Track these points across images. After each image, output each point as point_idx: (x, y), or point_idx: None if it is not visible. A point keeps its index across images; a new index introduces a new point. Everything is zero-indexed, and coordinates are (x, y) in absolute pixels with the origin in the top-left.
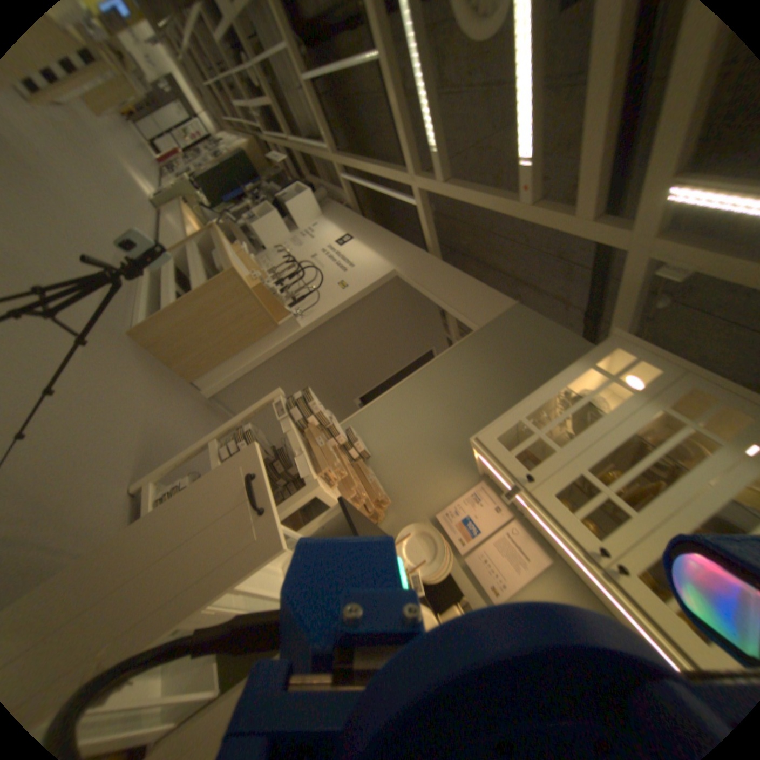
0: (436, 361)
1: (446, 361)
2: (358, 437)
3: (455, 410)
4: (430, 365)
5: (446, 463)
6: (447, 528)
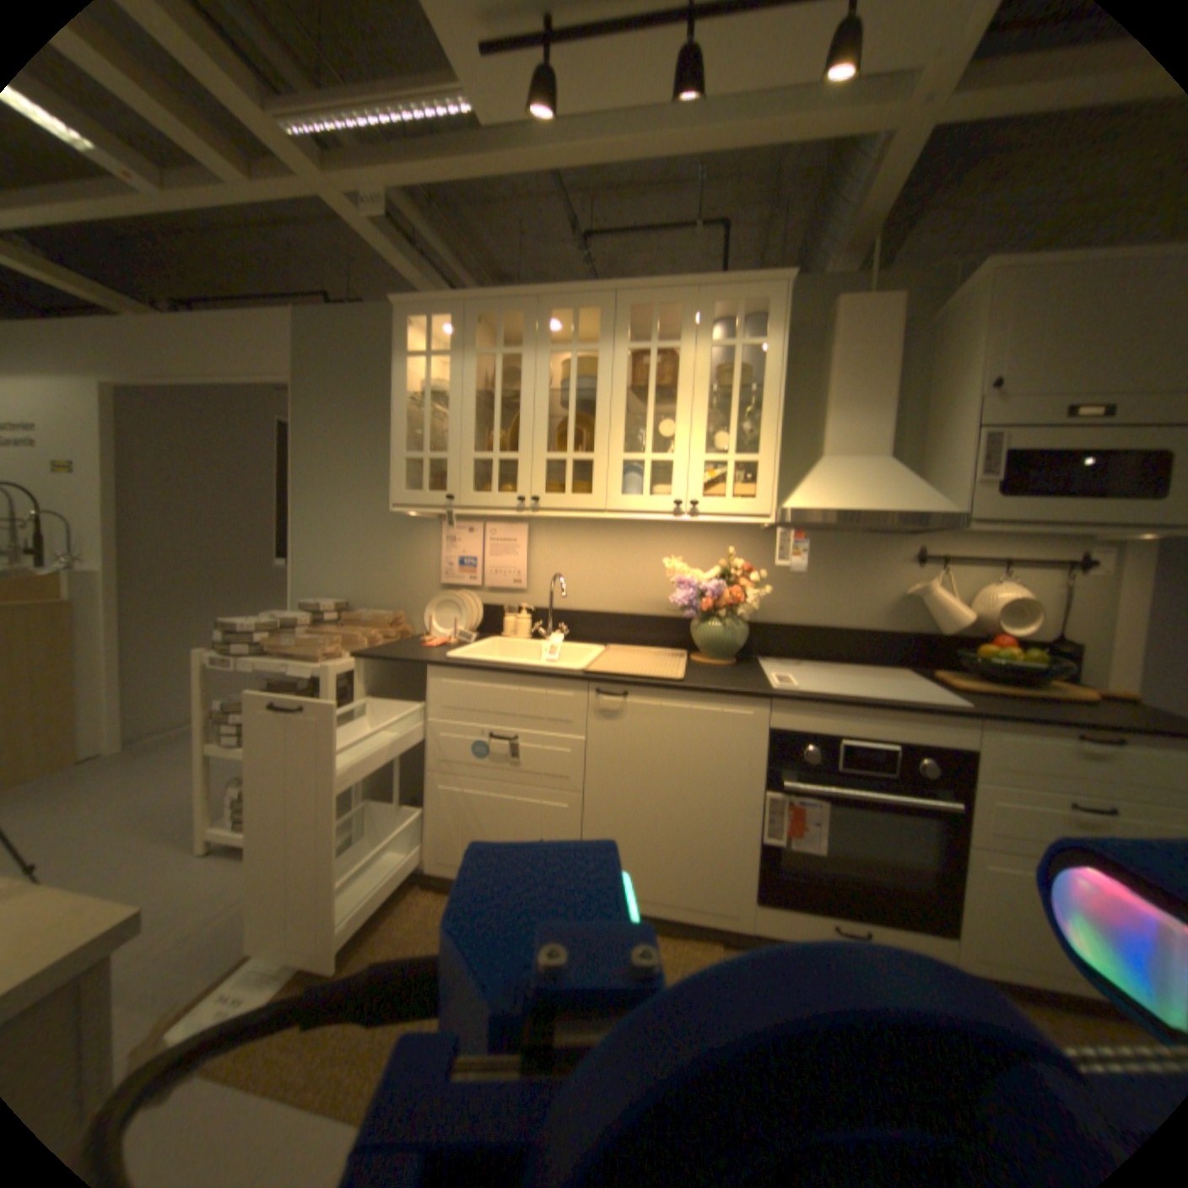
0: (292, 454)
1: (301, 444)
2: (317, 597)
3: (362, 484)
4: (292, 463)
5: (405, 536)
6: (454, 579)
